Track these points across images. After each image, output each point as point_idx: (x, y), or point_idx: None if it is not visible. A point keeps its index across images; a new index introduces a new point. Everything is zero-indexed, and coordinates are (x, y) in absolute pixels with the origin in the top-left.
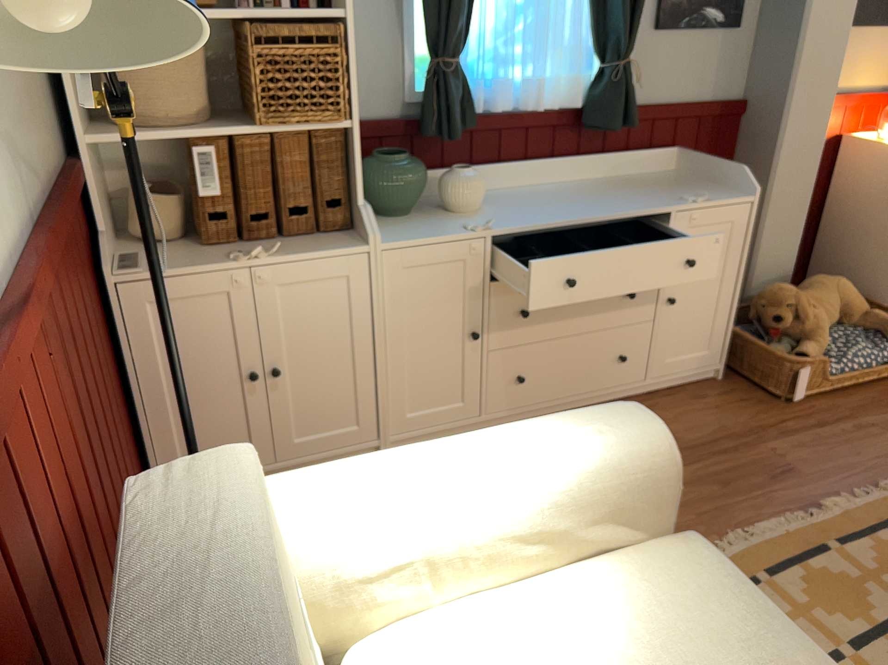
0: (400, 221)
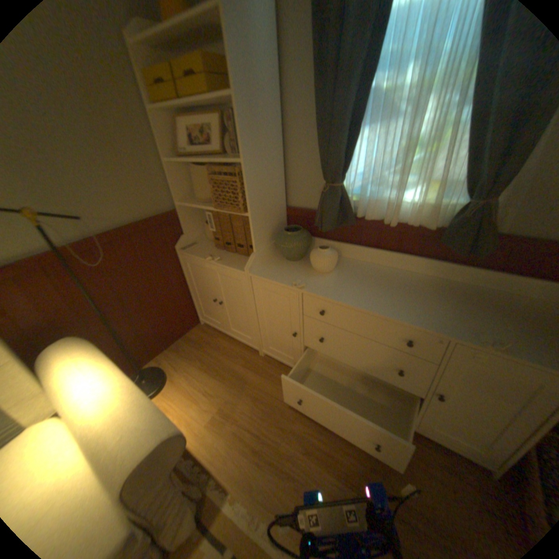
0: (285, 263)
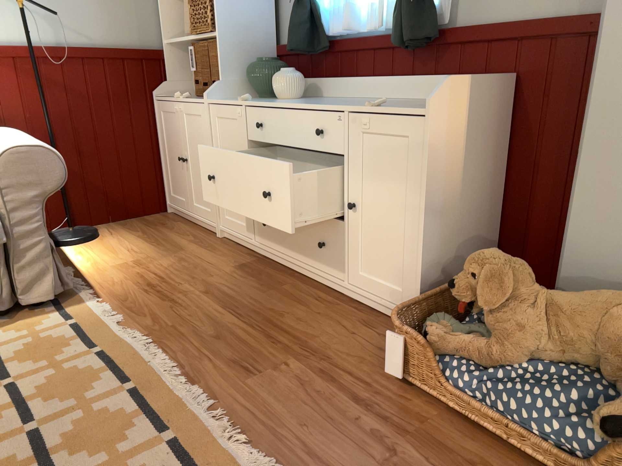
0: (252, 99)
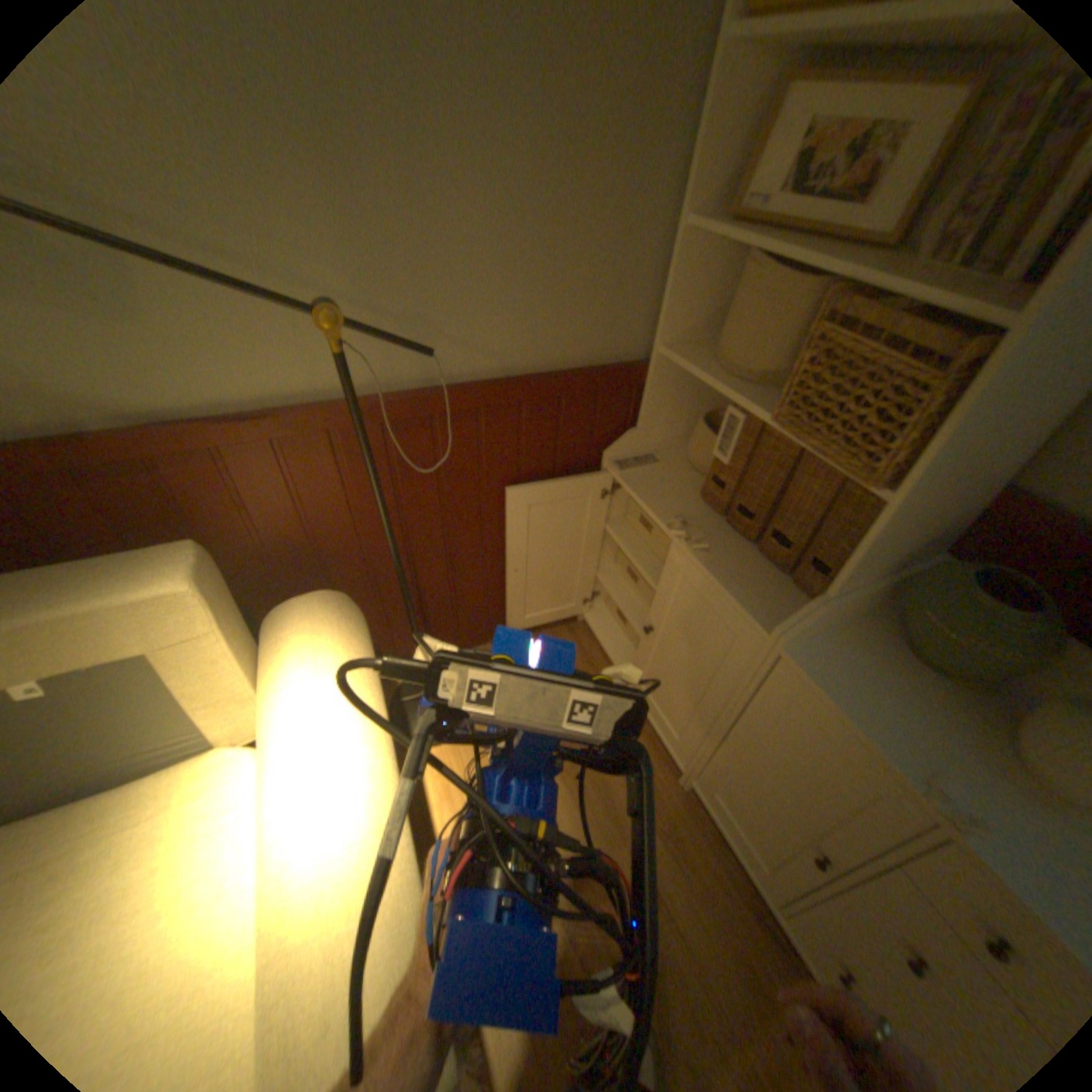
0: (910, 668)
